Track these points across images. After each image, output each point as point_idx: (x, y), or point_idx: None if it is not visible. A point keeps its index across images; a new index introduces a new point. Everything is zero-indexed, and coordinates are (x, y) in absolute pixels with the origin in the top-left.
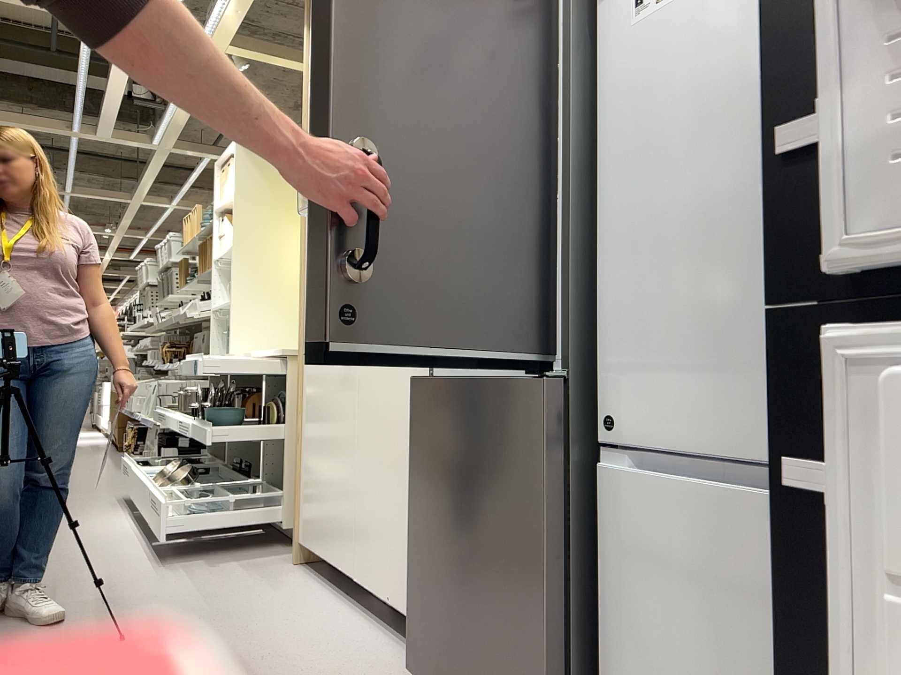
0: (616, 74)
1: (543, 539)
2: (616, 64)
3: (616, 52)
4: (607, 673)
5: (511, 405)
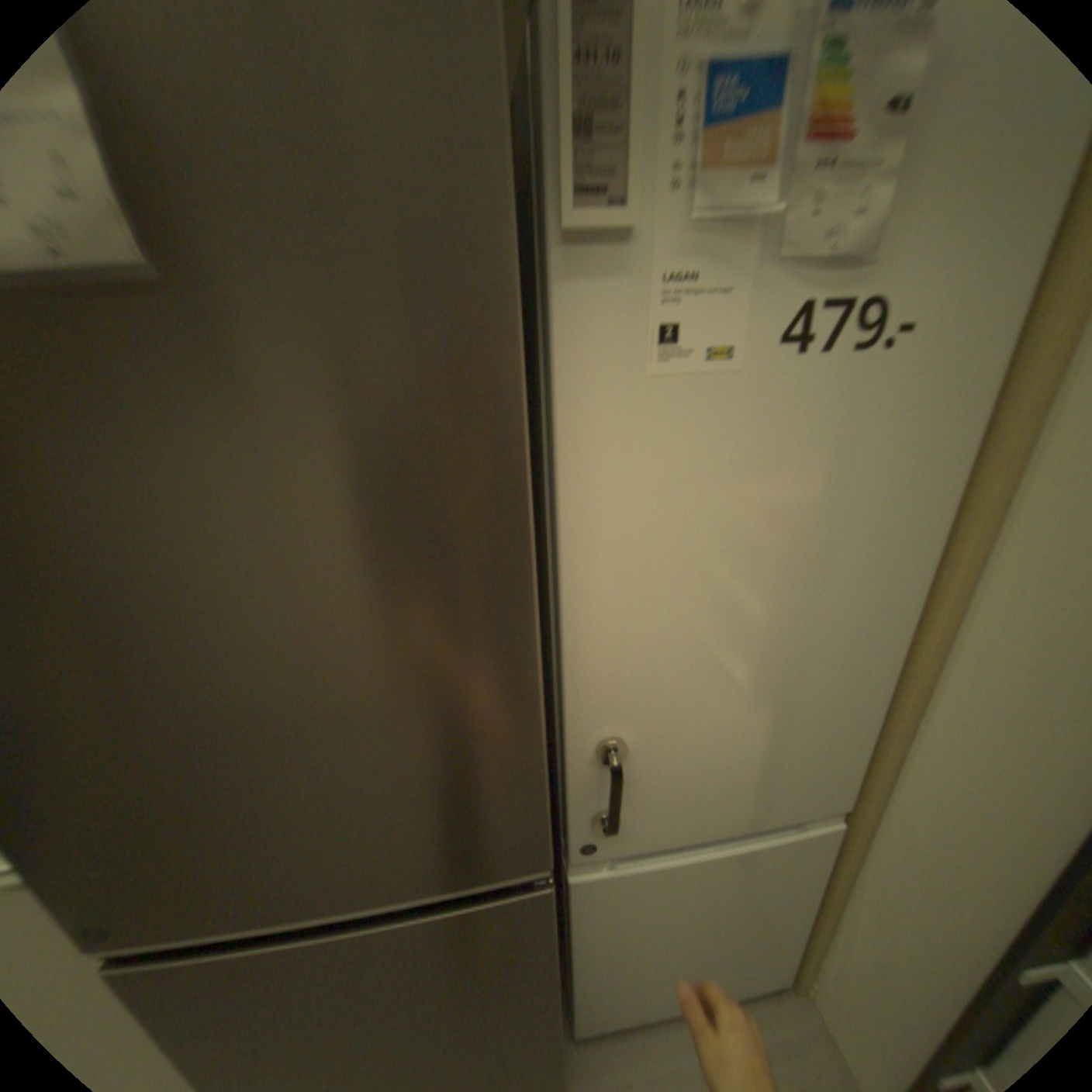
0: (598, 446)
1: (547, 1000)
2: (599, 428)
3: (599, 403)
4: (572, 990)
5: (474, 930)
